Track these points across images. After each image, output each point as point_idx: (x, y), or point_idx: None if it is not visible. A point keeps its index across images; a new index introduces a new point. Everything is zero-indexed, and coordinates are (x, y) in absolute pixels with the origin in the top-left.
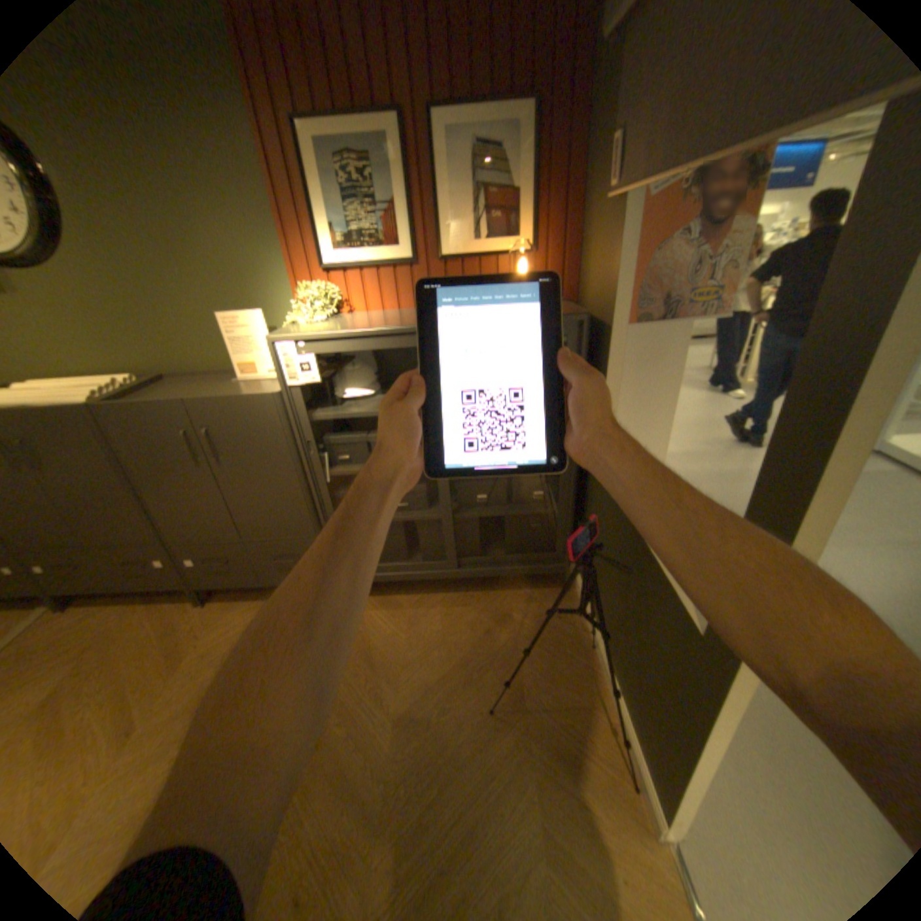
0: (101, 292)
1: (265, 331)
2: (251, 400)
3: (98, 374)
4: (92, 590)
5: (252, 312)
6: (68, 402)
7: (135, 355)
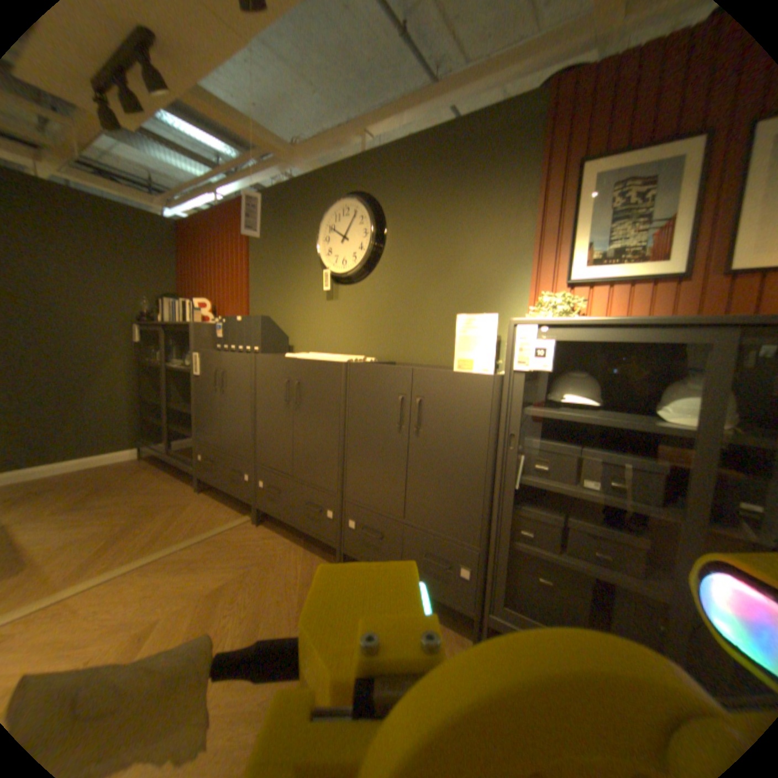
0: (383, 299)
1: (495, 331)
2: (473, 377)
3: (356, 356)
4: (282, 515)
5: (489, 314)
6: (337, 360)
7: (385, 345)
